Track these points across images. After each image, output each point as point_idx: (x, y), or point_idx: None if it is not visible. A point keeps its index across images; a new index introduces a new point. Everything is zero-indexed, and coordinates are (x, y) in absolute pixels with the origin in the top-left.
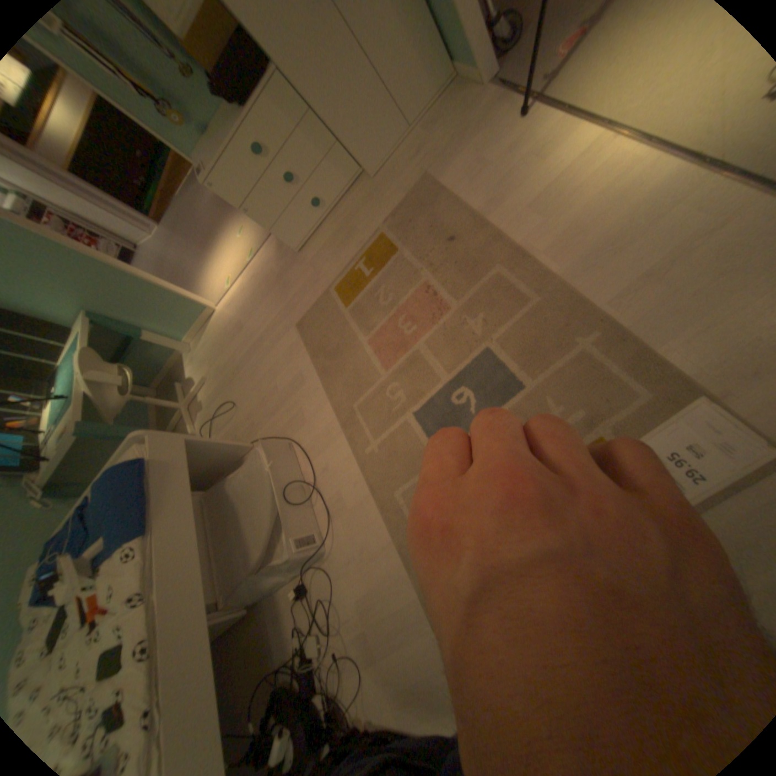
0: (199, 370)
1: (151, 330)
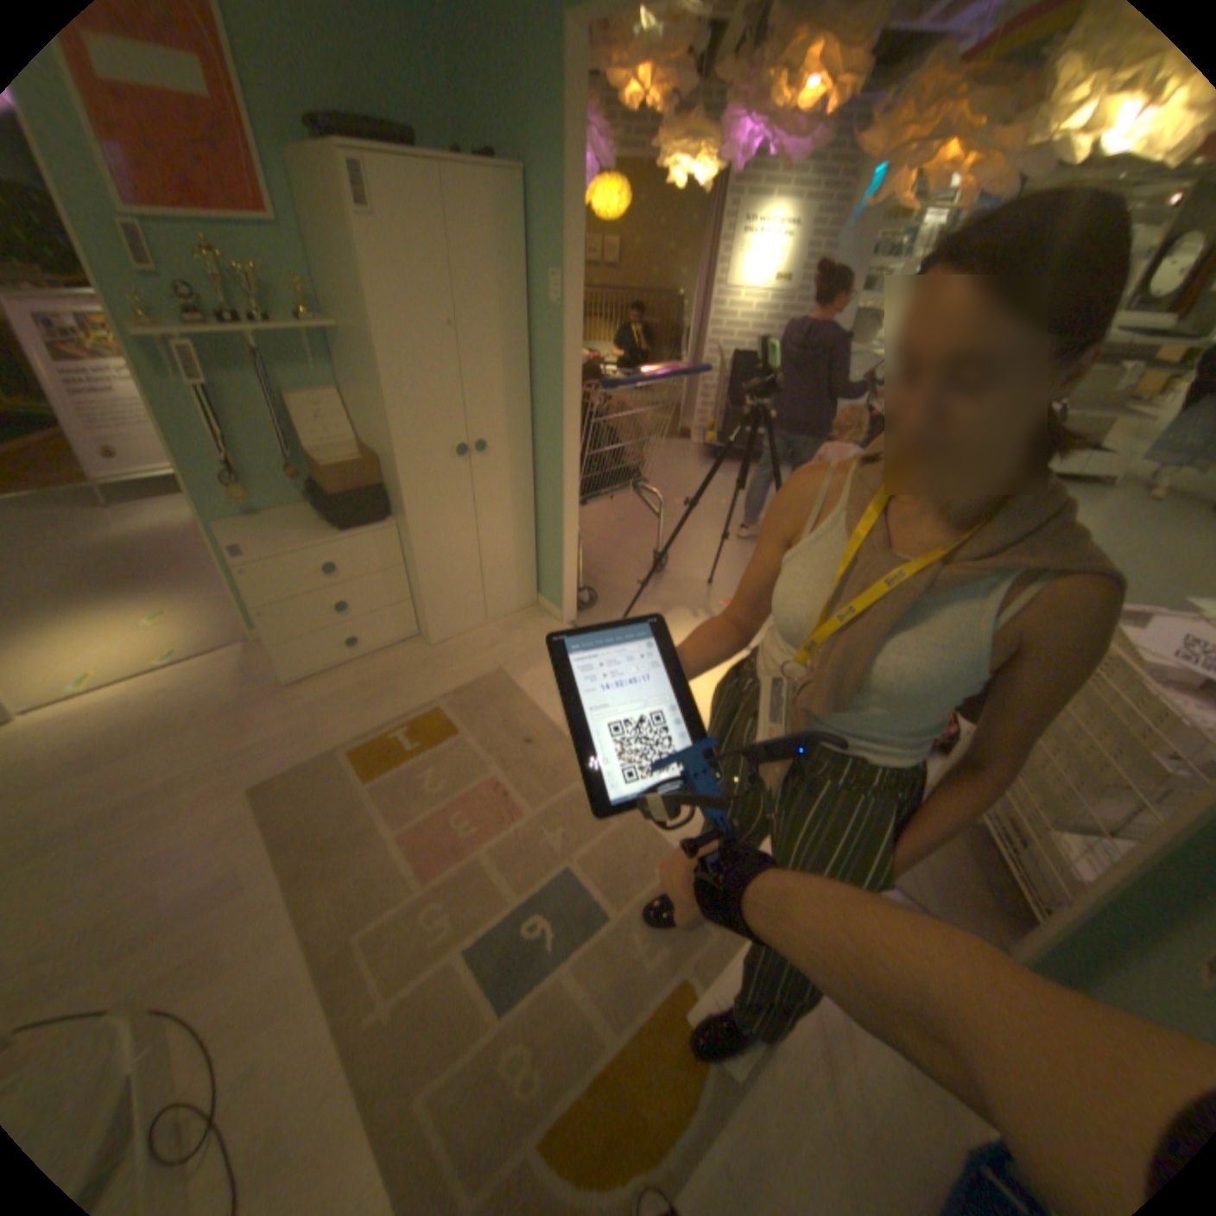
0: None
1: None
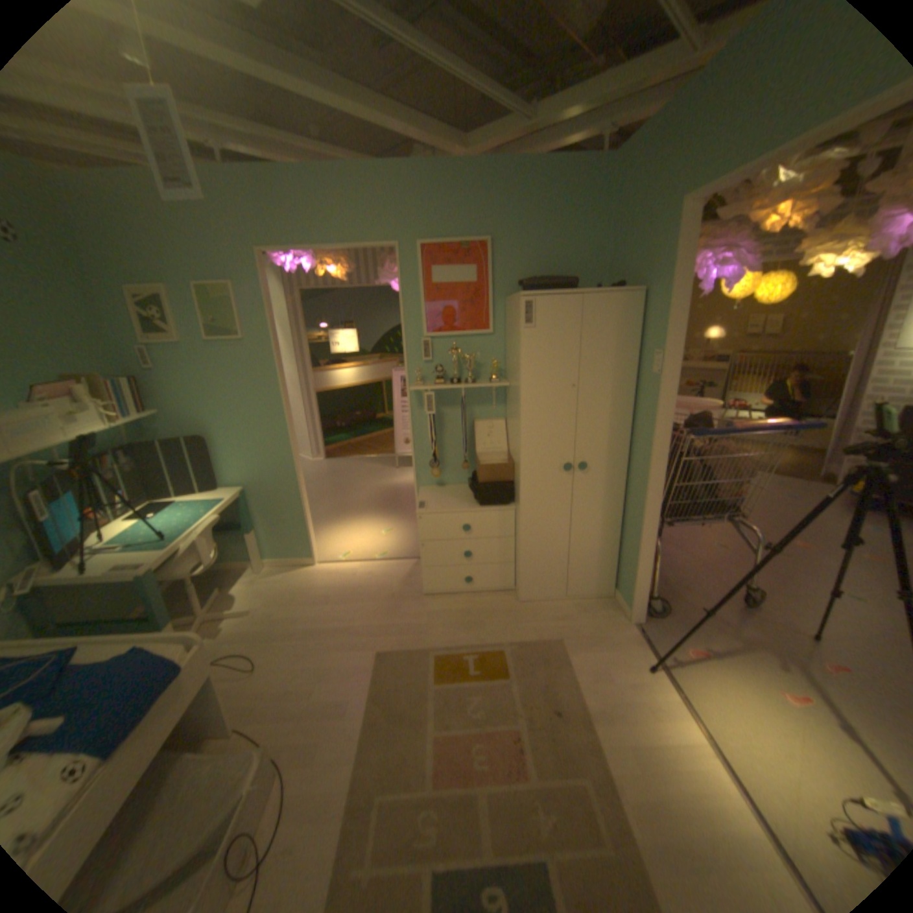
0: (249, 601)
1: (257, 536)
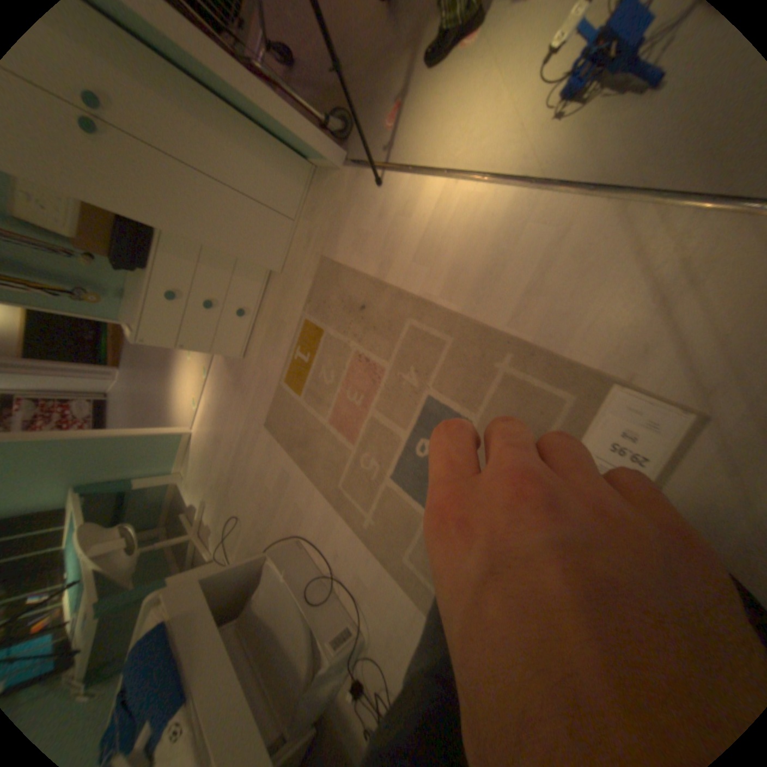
0: (194, 494)
1: (138, 474)
